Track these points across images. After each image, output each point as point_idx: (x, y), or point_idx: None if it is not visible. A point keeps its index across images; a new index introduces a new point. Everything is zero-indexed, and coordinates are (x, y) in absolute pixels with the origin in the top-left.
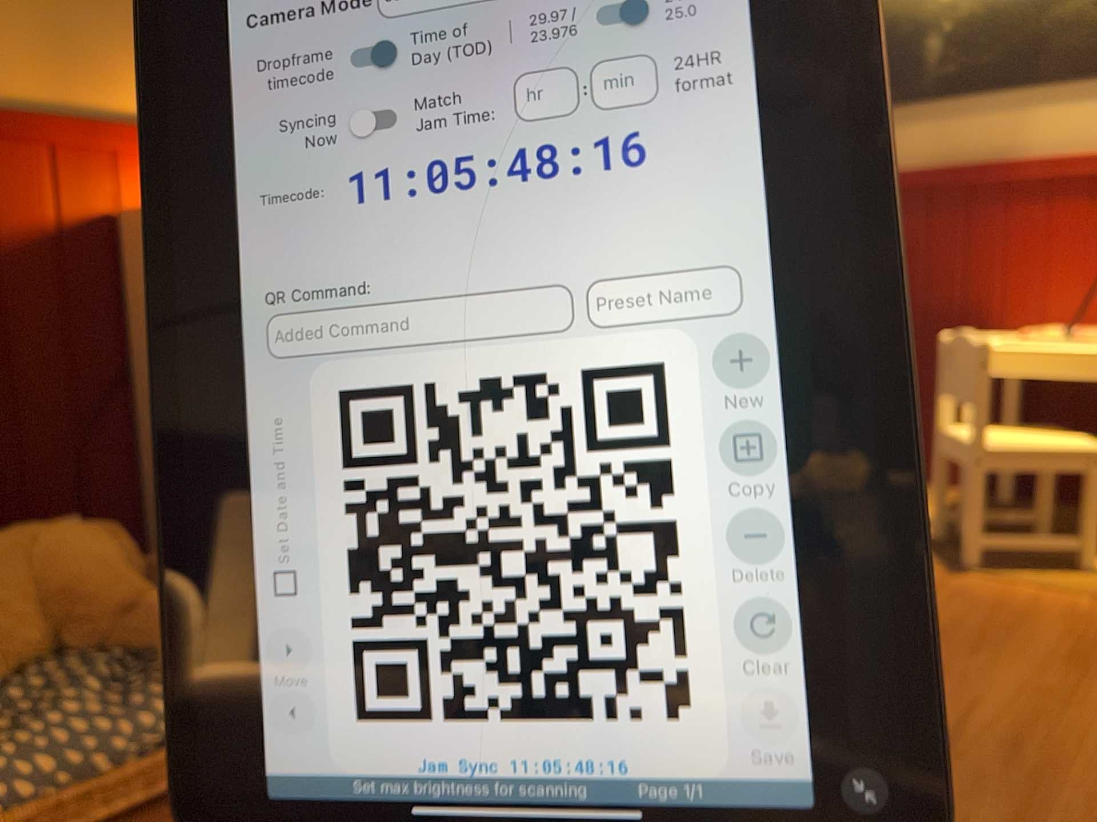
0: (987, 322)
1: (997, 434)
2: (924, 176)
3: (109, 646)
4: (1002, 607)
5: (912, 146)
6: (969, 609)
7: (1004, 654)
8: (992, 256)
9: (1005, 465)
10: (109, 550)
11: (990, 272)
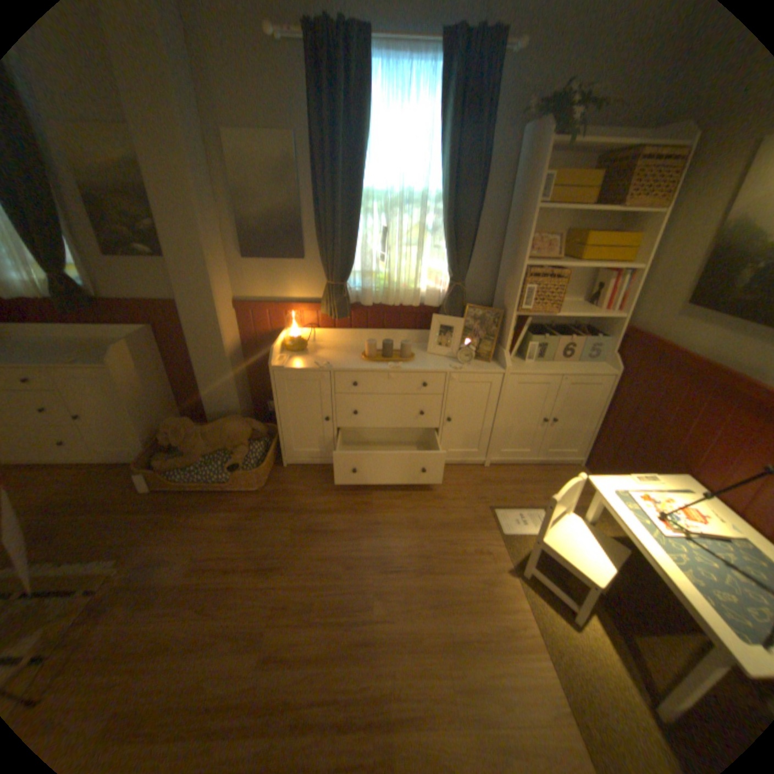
0: (691, 468)
1: (579, 536)
2: (696, 364)
3: (233, 453)
4: (491, 603)
5: (703, 340)
6: (477, 592)
7: (440, 618)
8: (712, 434)
9: (549, 554)
10: (242, 430)
11: (706, 443)
